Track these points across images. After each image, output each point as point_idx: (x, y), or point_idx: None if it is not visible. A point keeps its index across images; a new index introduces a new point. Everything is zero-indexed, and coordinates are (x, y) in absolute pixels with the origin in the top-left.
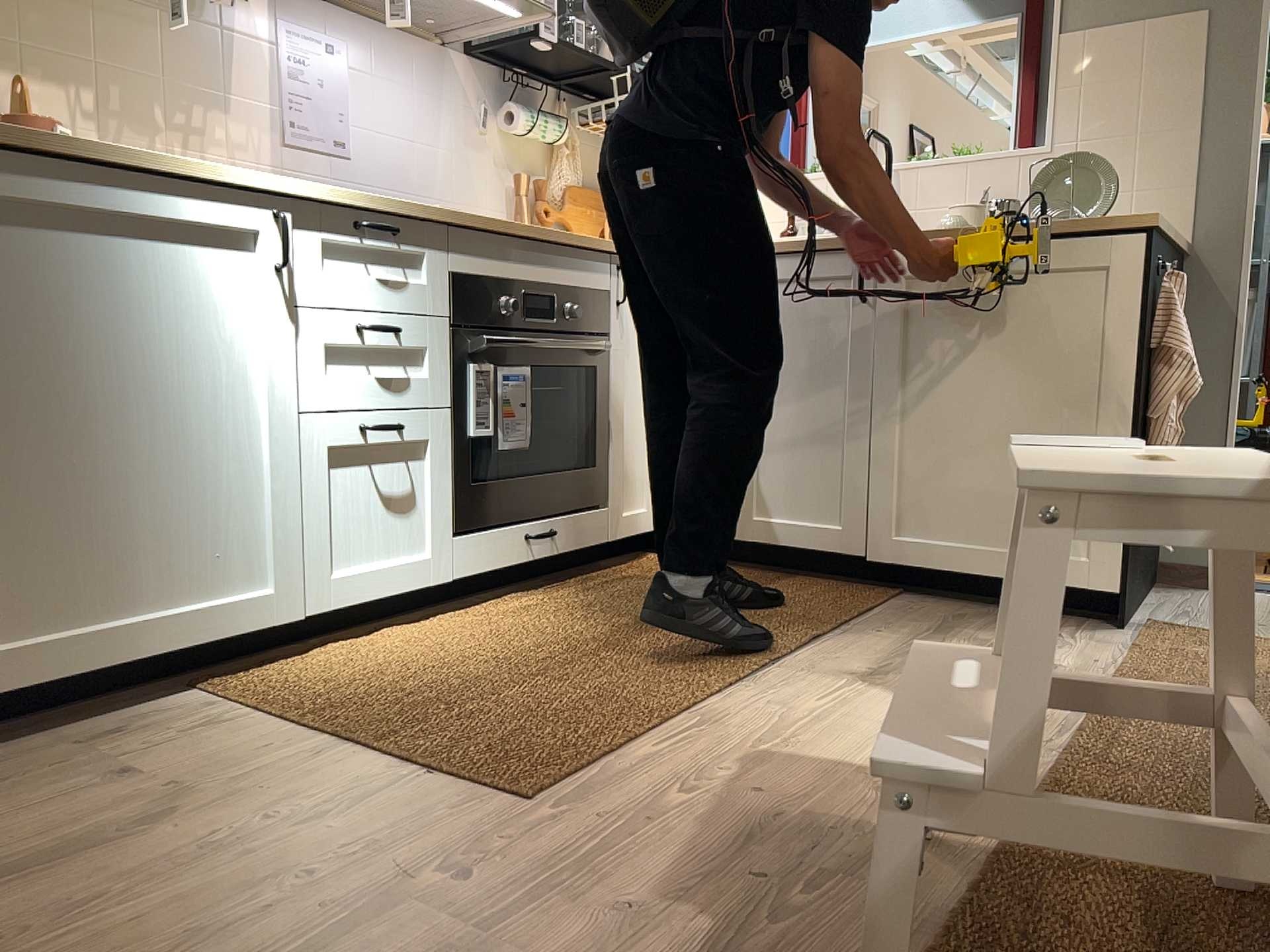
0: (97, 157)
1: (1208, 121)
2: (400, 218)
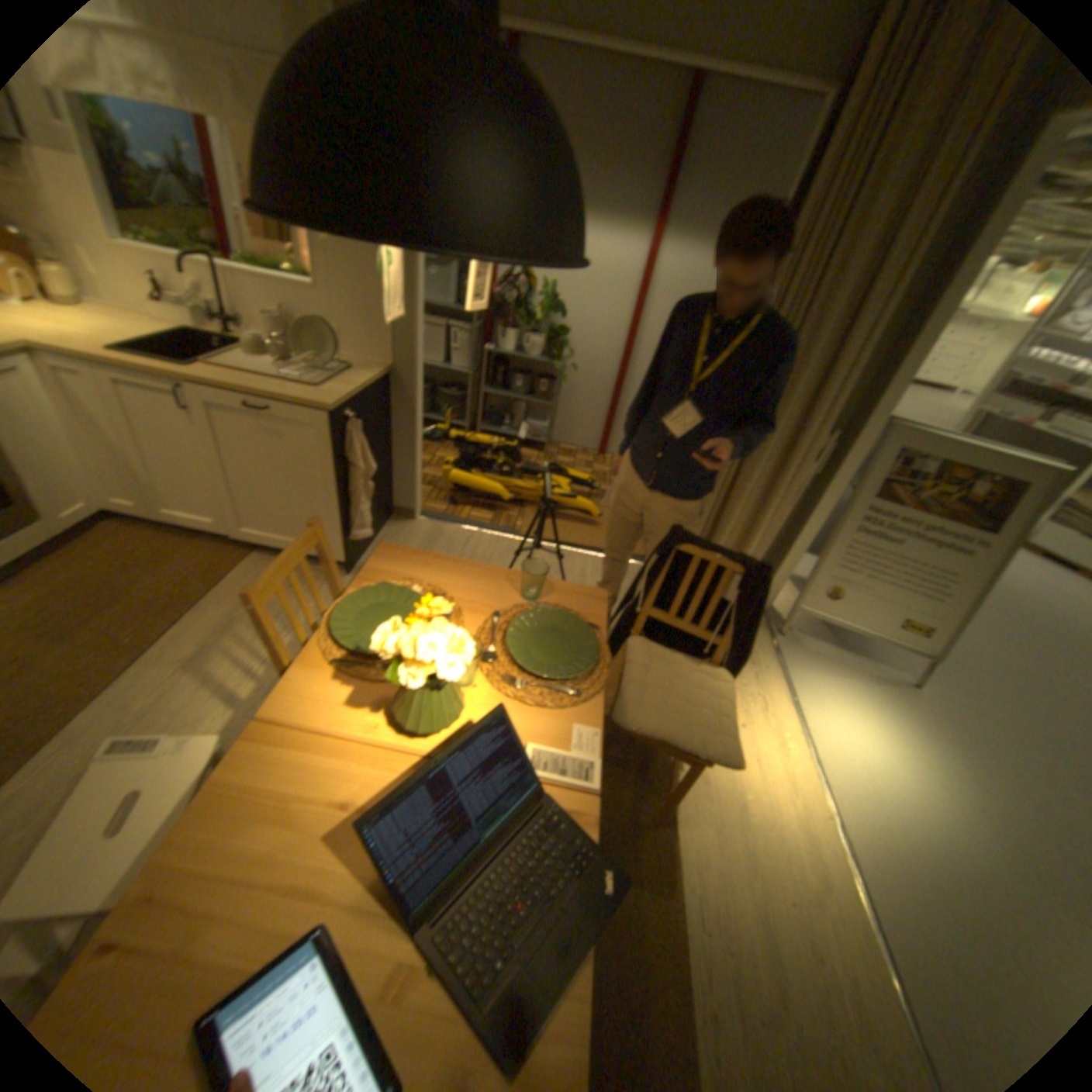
0: None
1: (401, 295)
2: None
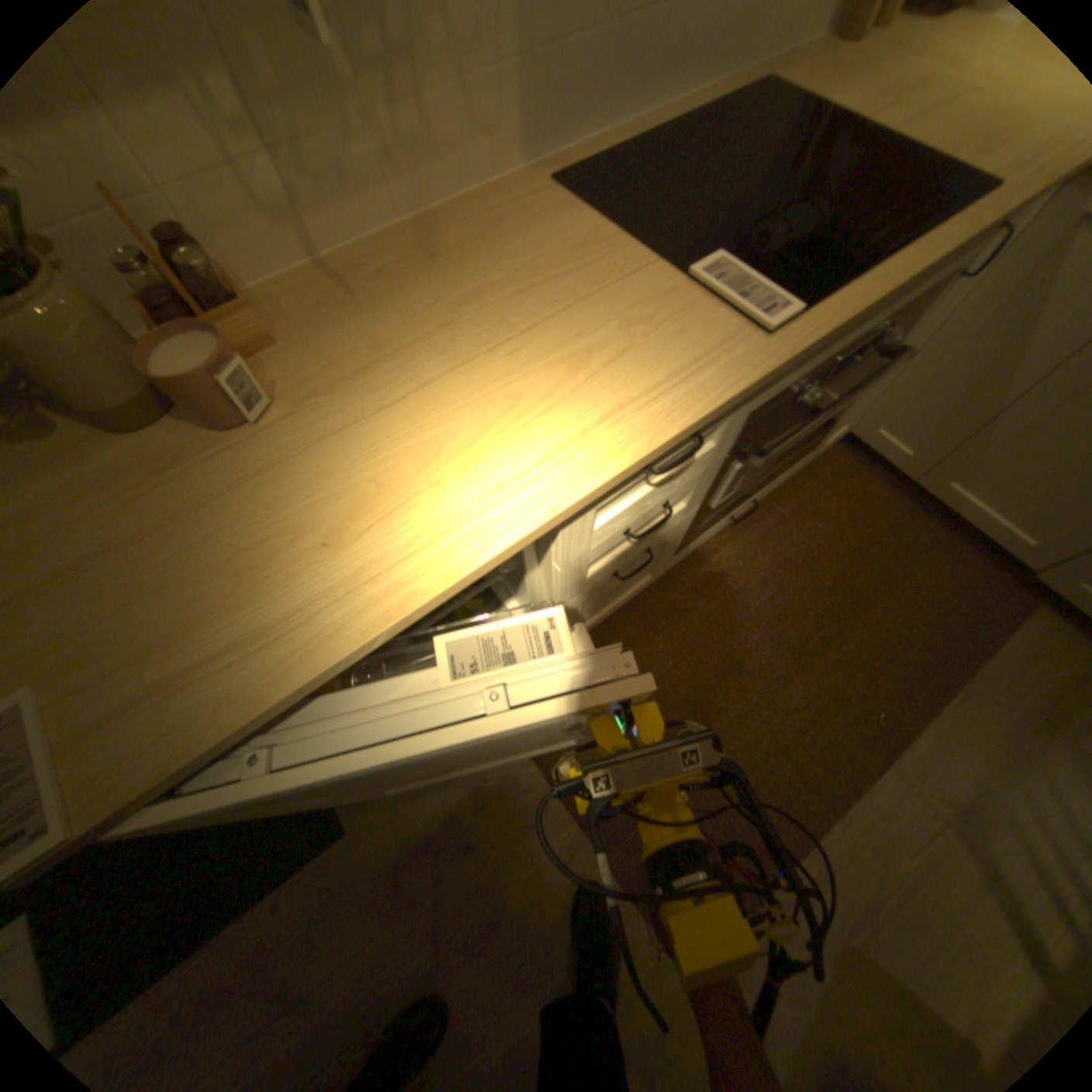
0: (292, 693)
1: None
2: (706, 415)
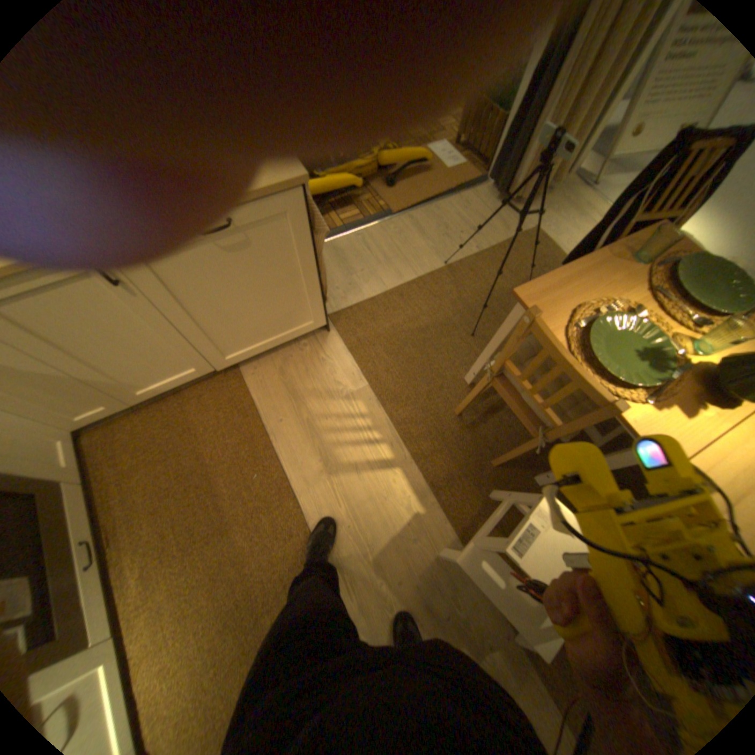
0: None
1: None
2: None
